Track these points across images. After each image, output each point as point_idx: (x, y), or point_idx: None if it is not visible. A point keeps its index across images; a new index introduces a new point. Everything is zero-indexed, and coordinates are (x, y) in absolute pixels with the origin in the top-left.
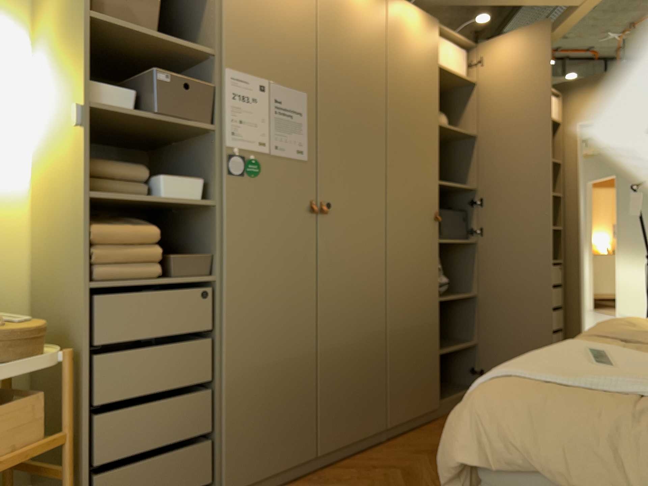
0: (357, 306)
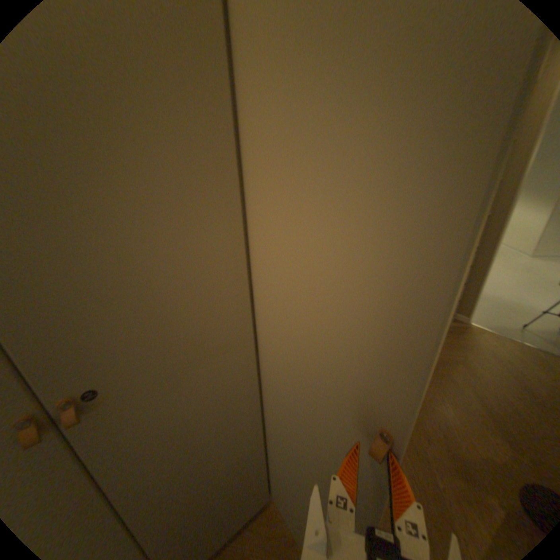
0: (209, 458)
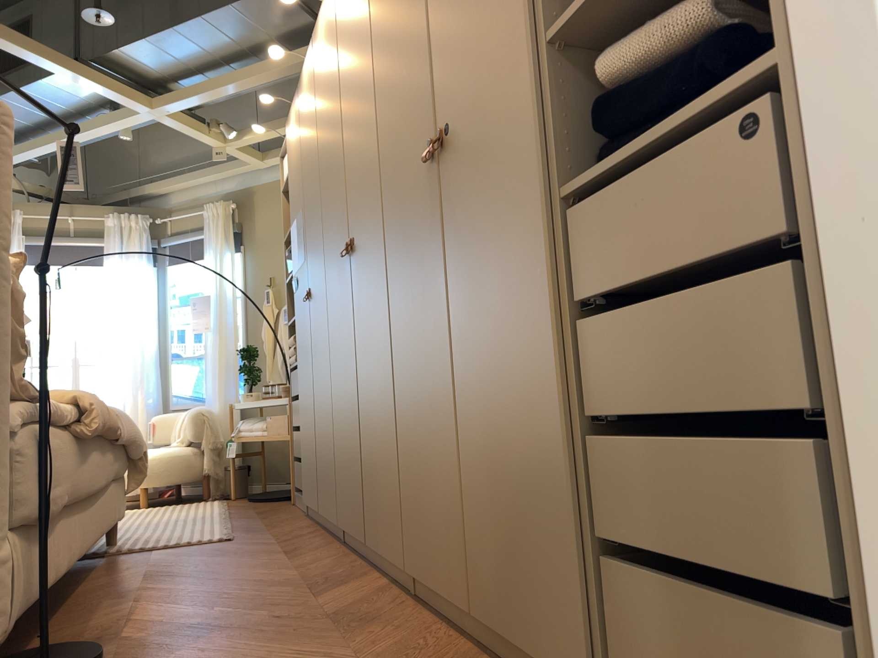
0: (325, 378)
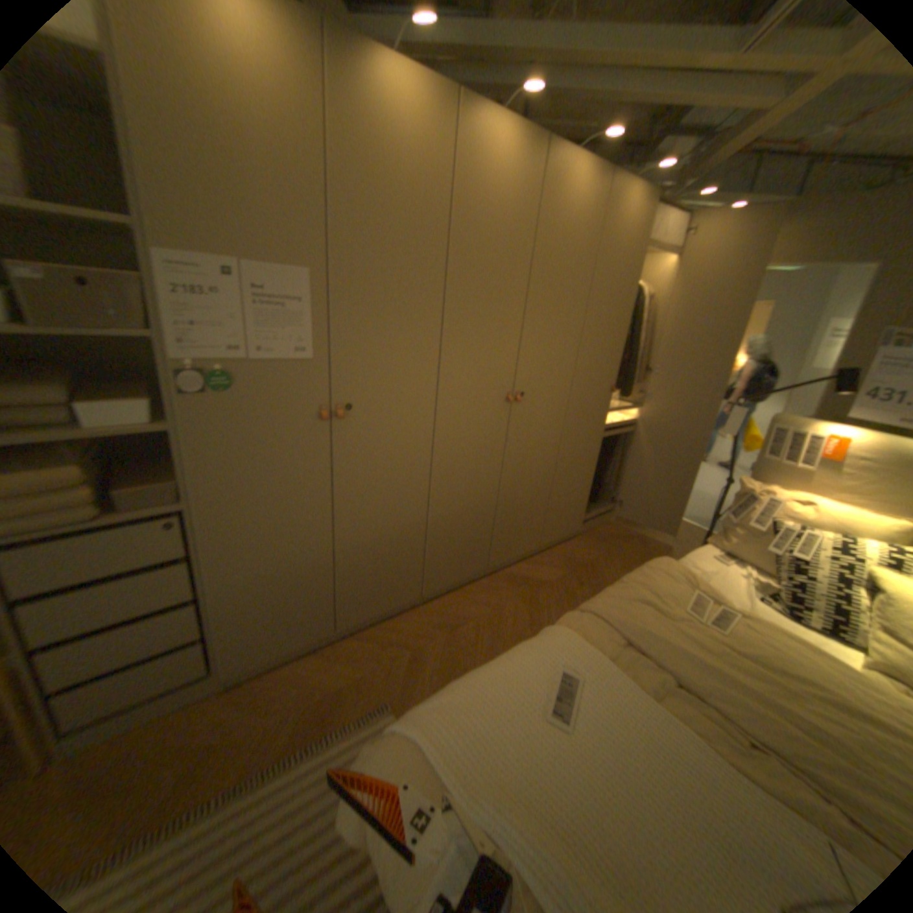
0: (389, 503)
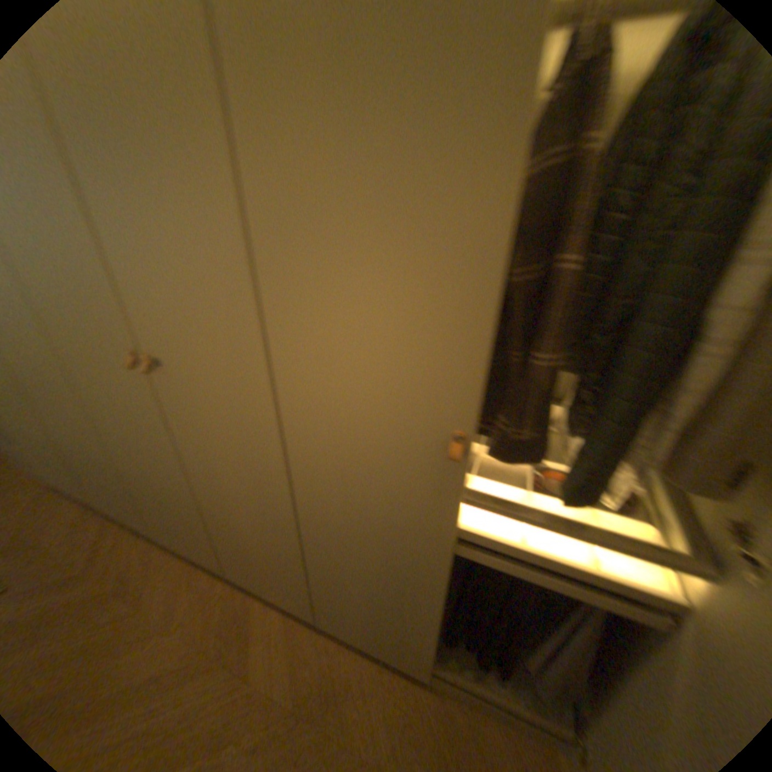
0: (64, 429)
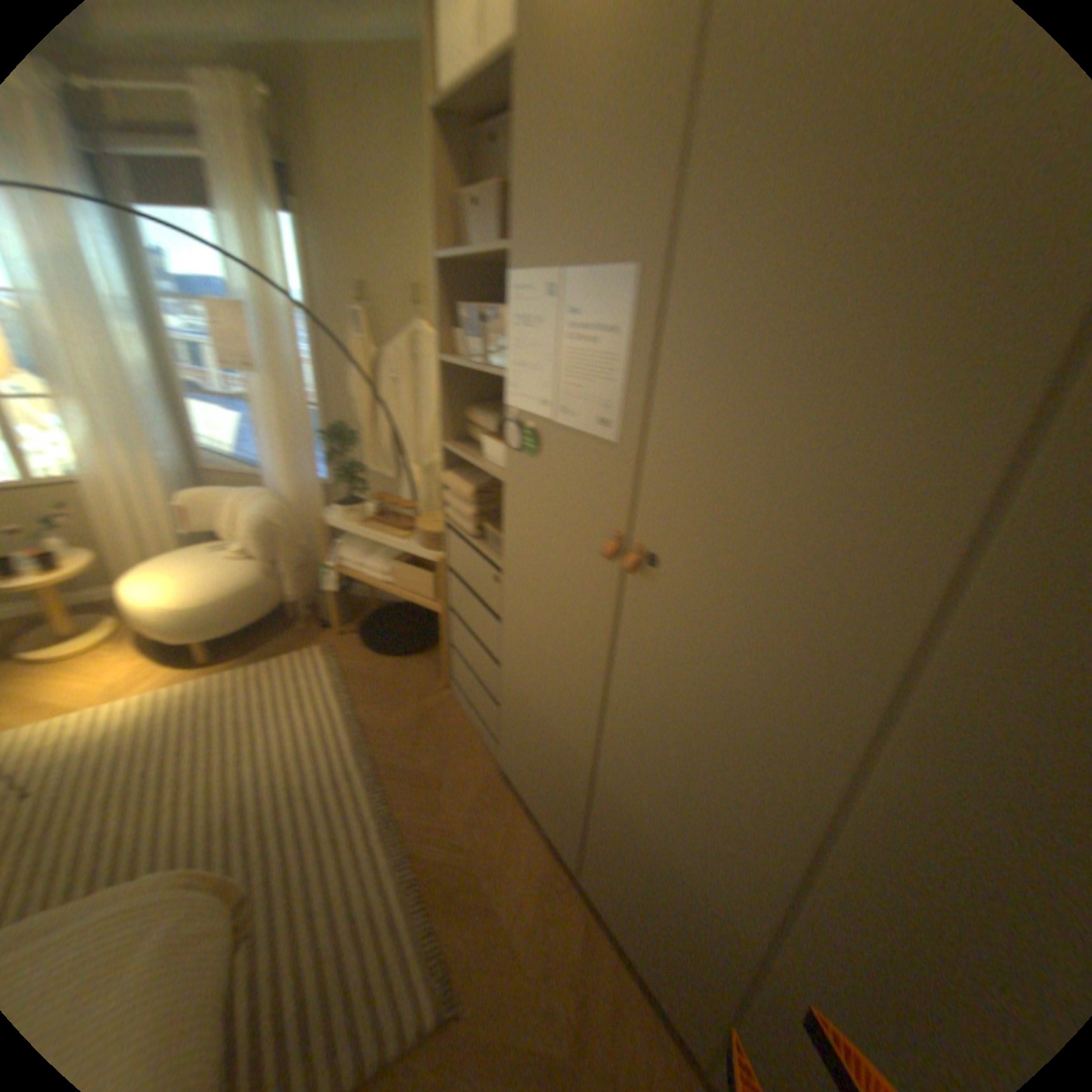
0: (684, 810)
